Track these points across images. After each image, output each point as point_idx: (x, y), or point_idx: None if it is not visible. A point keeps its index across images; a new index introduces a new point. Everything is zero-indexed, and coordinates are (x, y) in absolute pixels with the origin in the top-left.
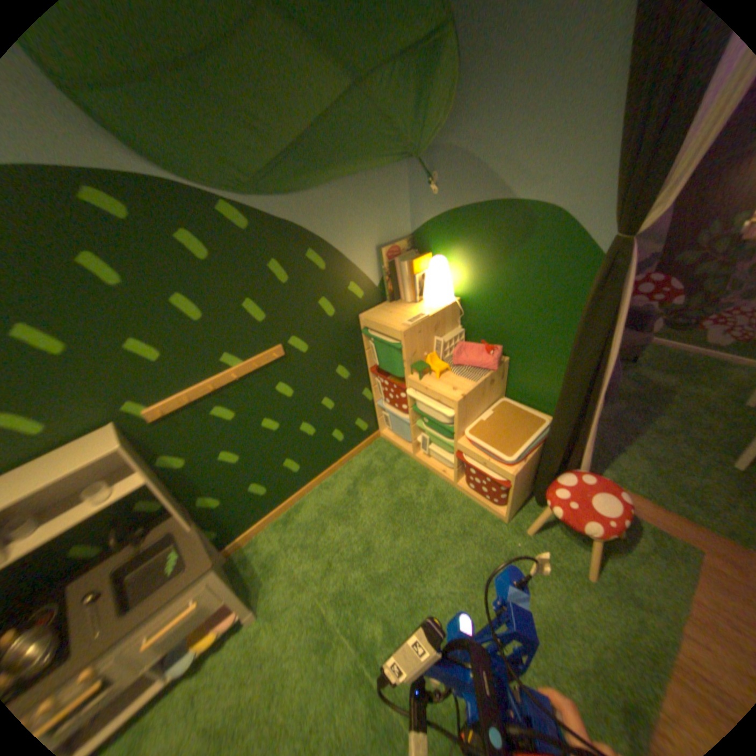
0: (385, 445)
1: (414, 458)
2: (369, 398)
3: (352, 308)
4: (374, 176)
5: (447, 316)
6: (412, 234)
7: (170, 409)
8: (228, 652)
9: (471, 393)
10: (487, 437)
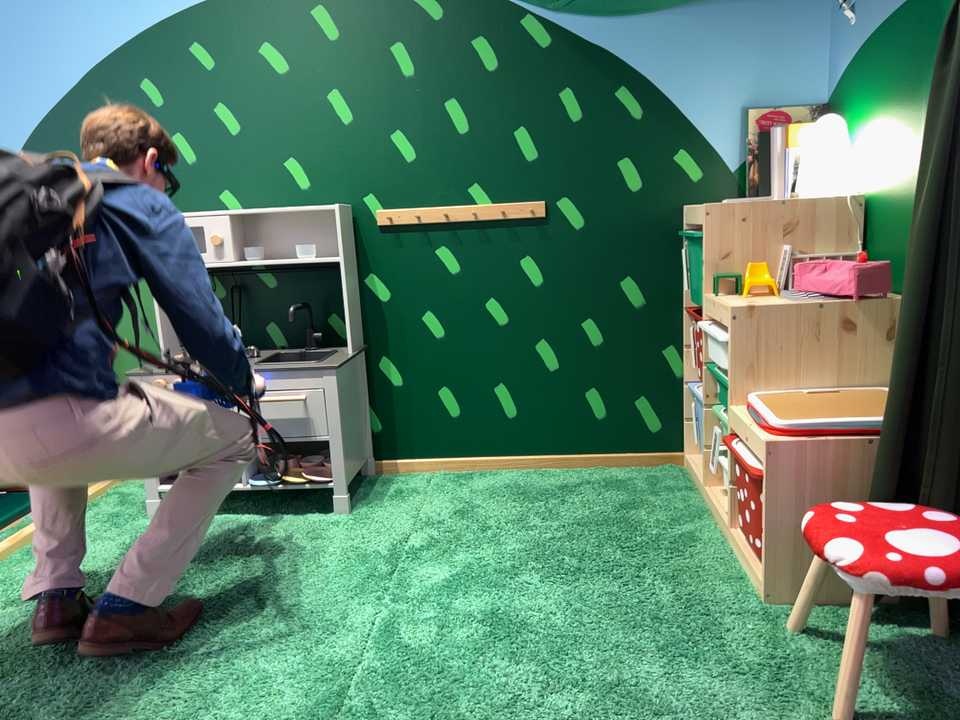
0: (677, 474)
1: (703, 496)
2: (673, 369)
3: (673, 190)
4: (754, 6)
5: (819, 215)
6: (823, 101)
7: (398, 220)
8: (300, 522)
9: (770, 309)
10: (780, 404)
